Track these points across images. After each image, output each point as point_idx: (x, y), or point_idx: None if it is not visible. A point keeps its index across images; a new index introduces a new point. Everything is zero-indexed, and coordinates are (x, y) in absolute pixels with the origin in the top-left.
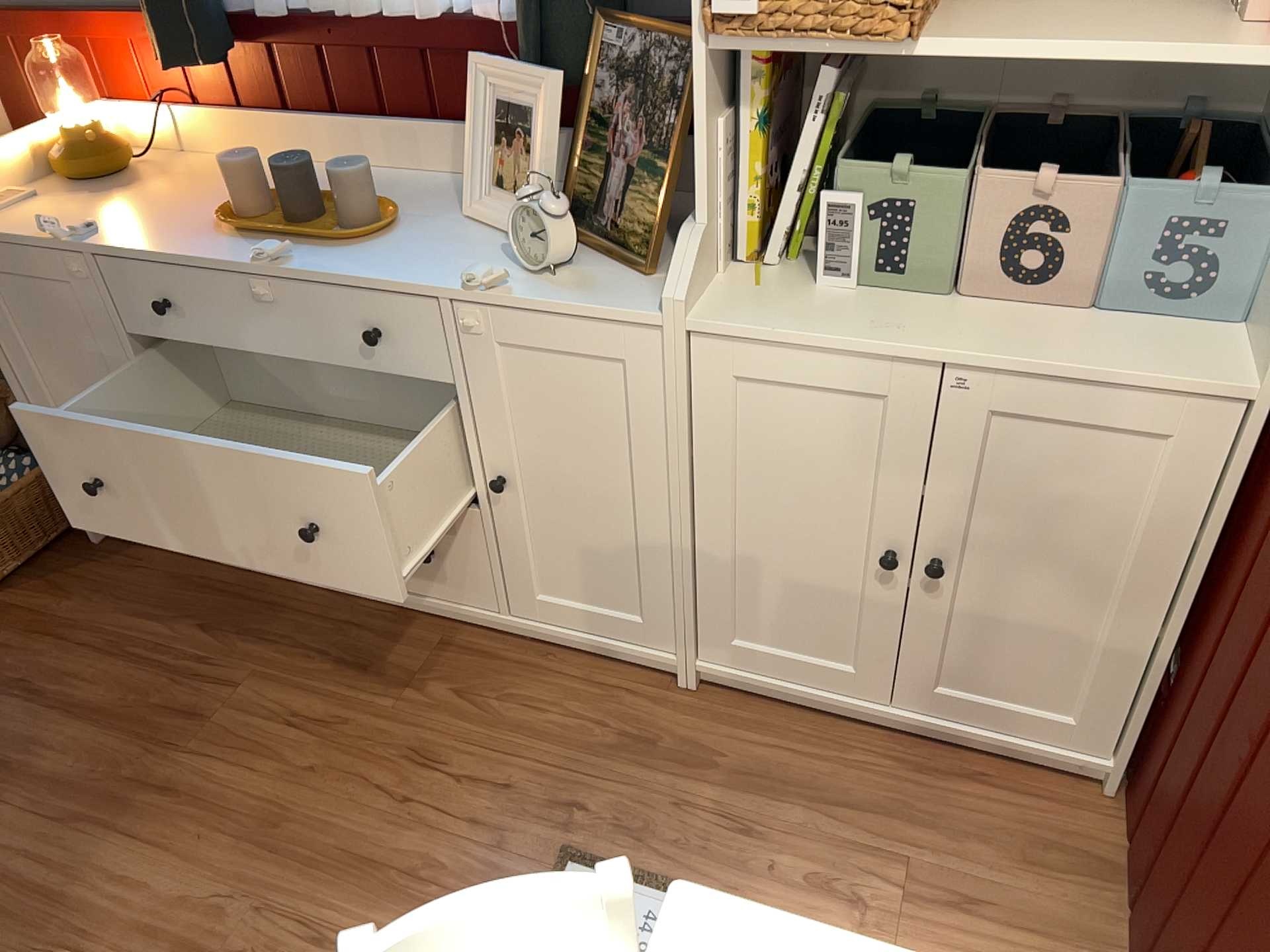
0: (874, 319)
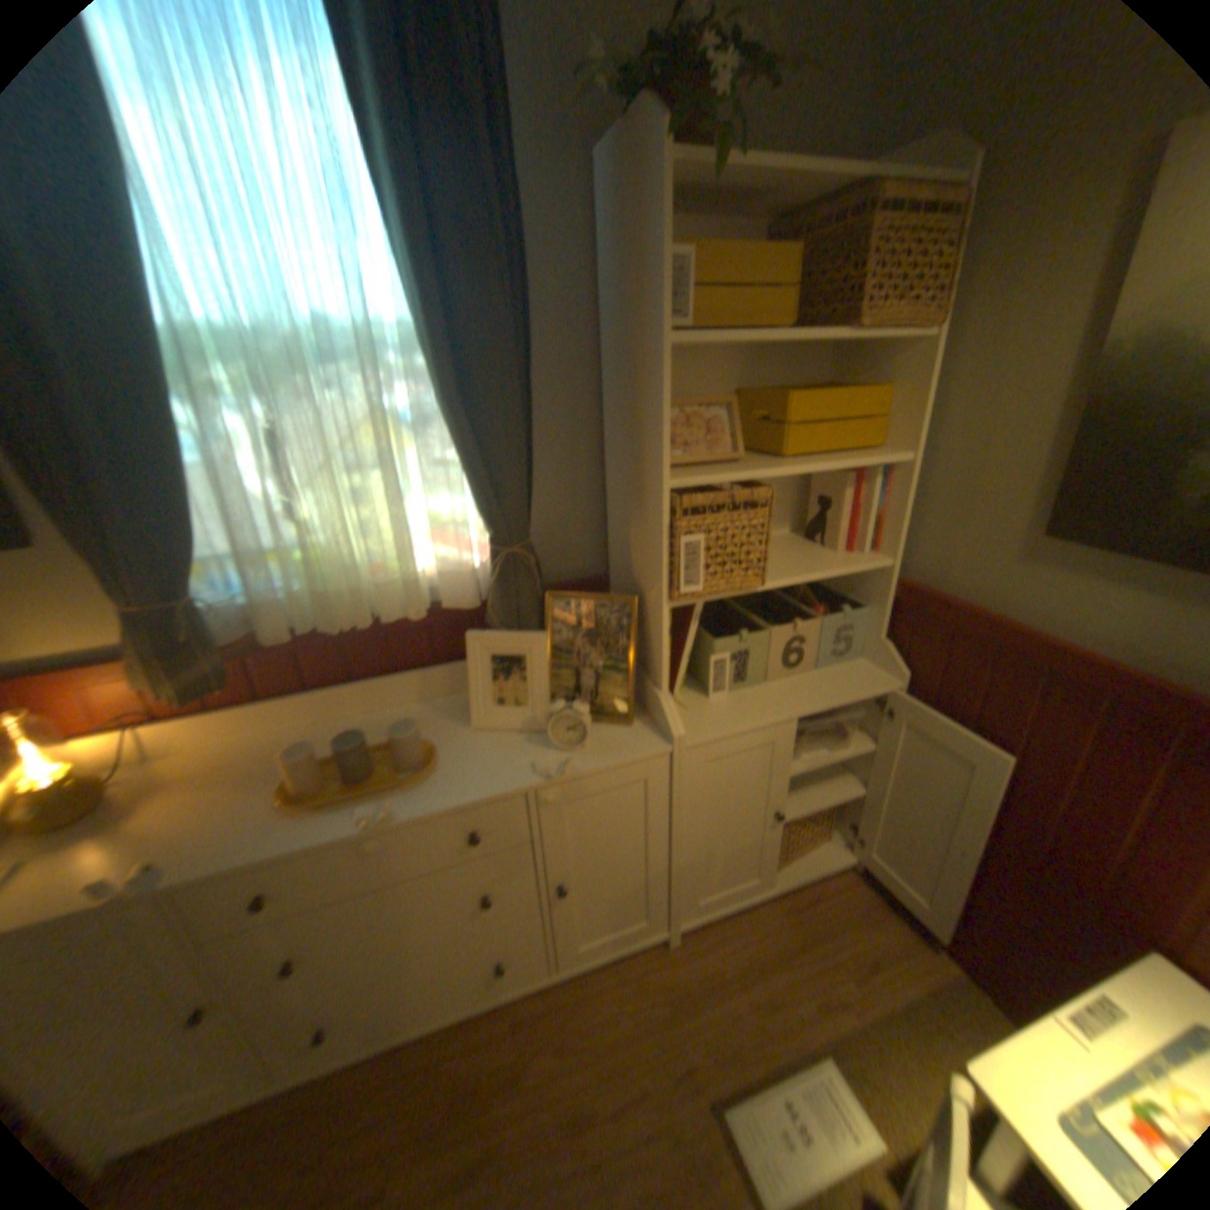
0: (753, 705)
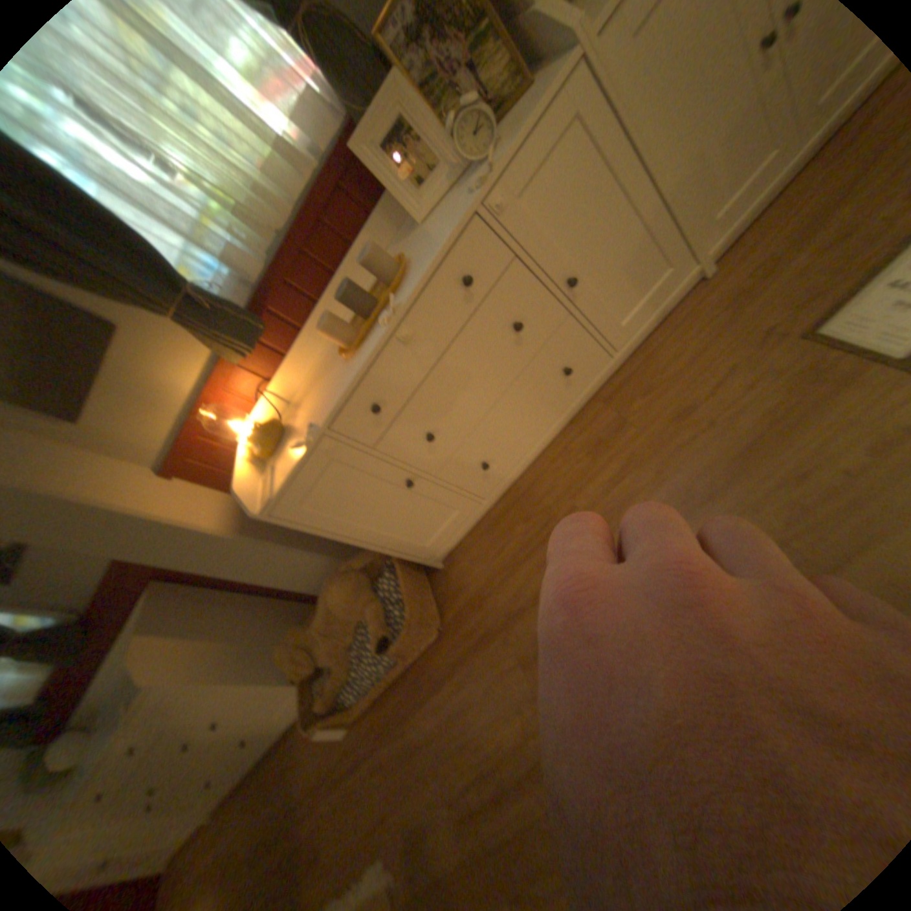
0: None
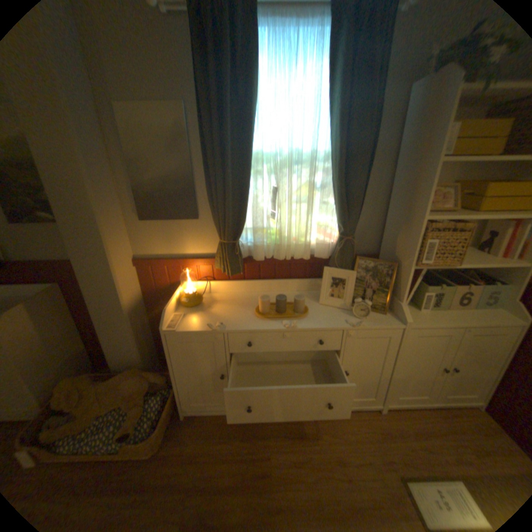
0: (444, 317)
